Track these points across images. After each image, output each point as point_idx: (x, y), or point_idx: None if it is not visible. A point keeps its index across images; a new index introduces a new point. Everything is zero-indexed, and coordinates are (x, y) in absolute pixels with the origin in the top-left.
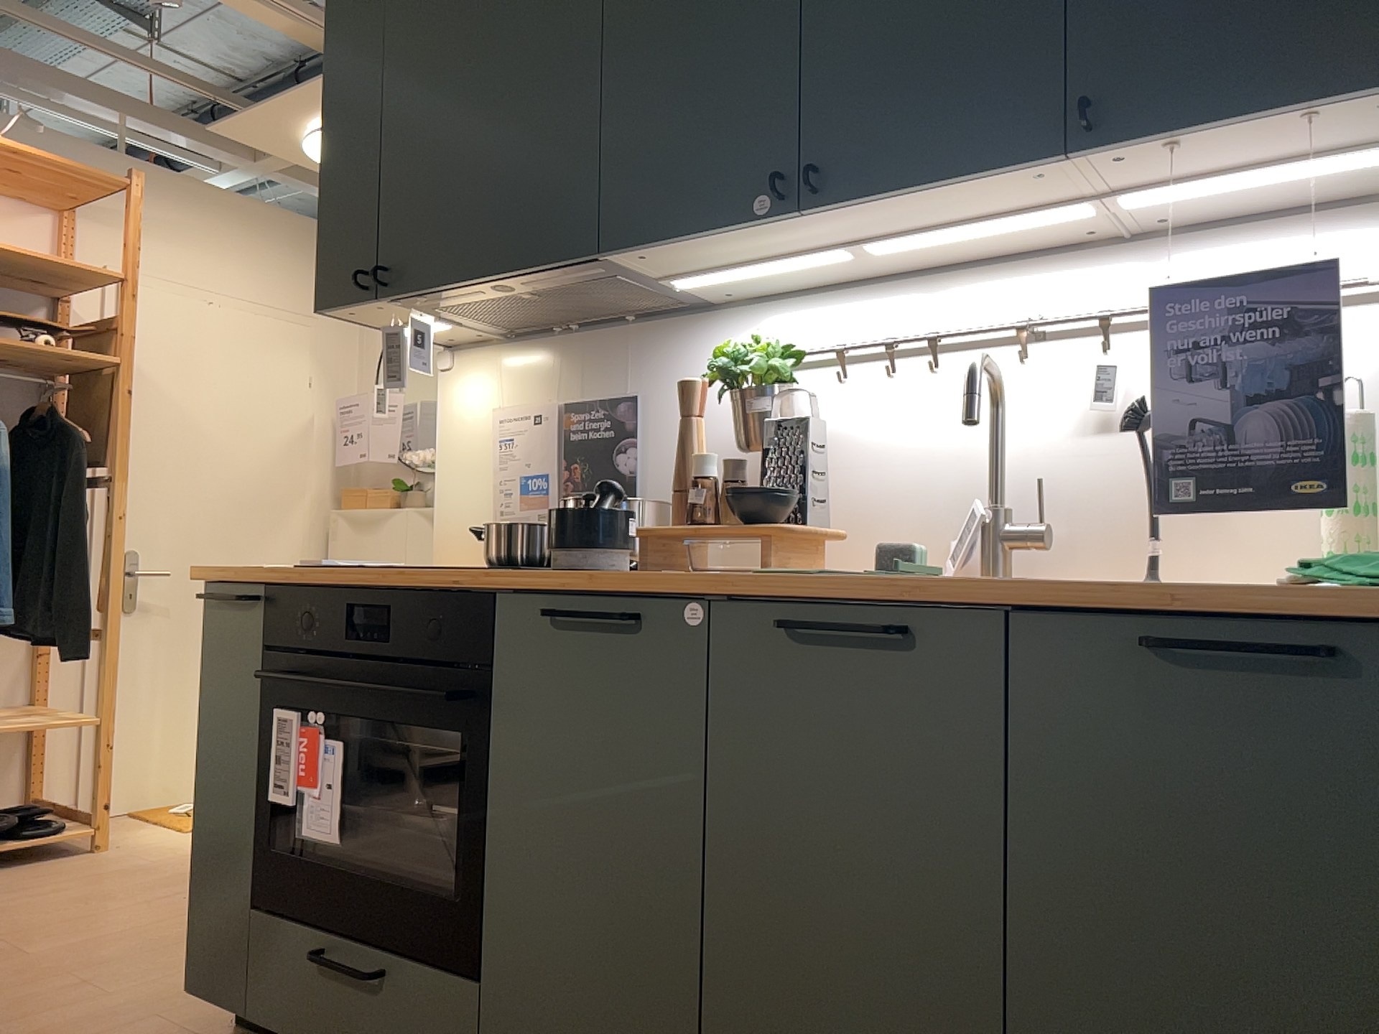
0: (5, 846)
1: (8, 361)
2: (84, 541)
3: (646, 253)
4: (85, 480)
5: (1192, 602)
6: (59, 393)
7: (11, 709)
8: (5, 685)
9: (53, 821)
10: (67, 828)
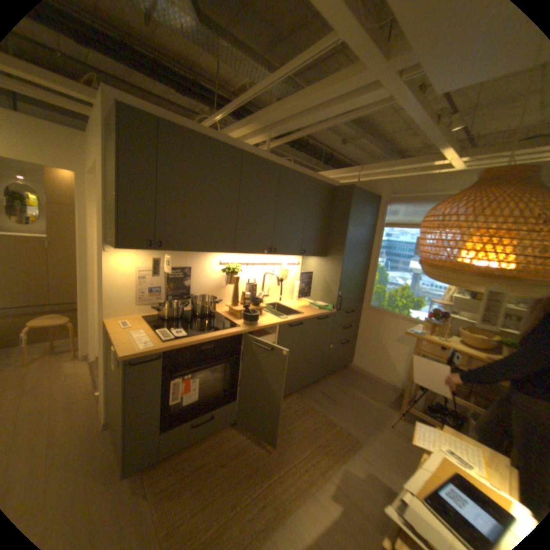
0: None
1: None
2: None
3: (237, 253)
4: None
5: (321, 315)
6: None
7: None
8: None
9: None
10: None
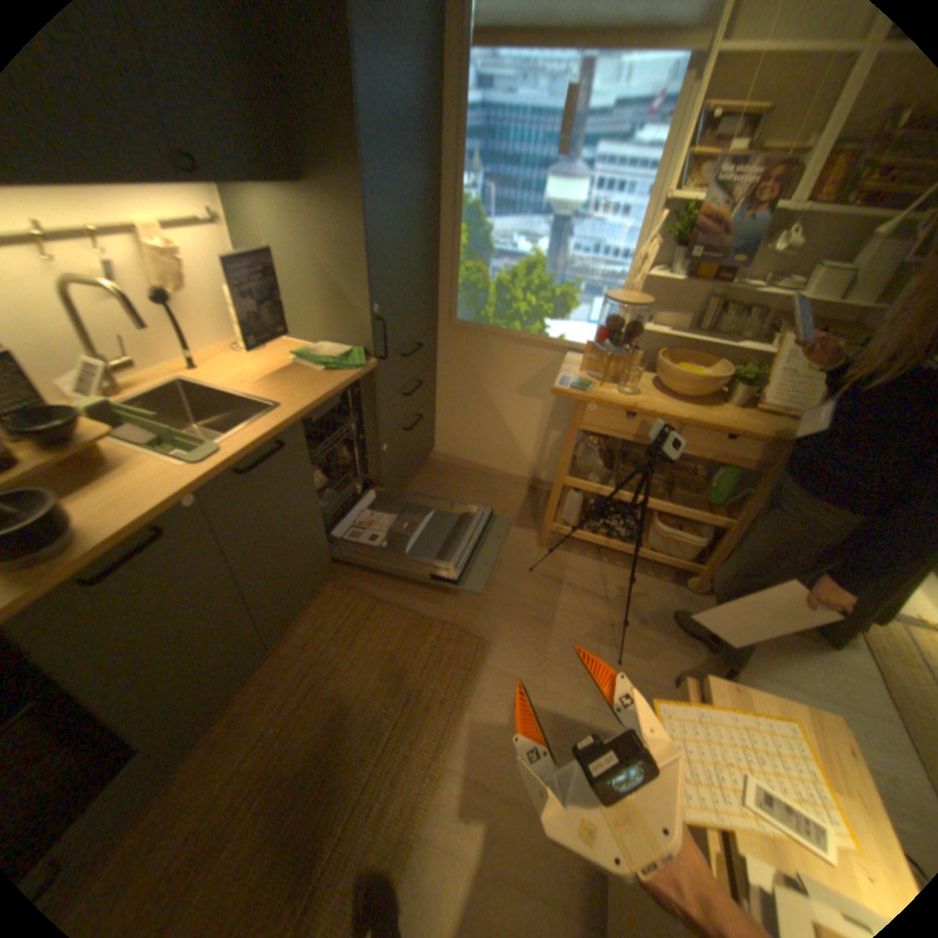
0: None
1: None
2: None
3: None
4: None
5: (337, 391)
6: None
7: None
8: None
9: None
10: None
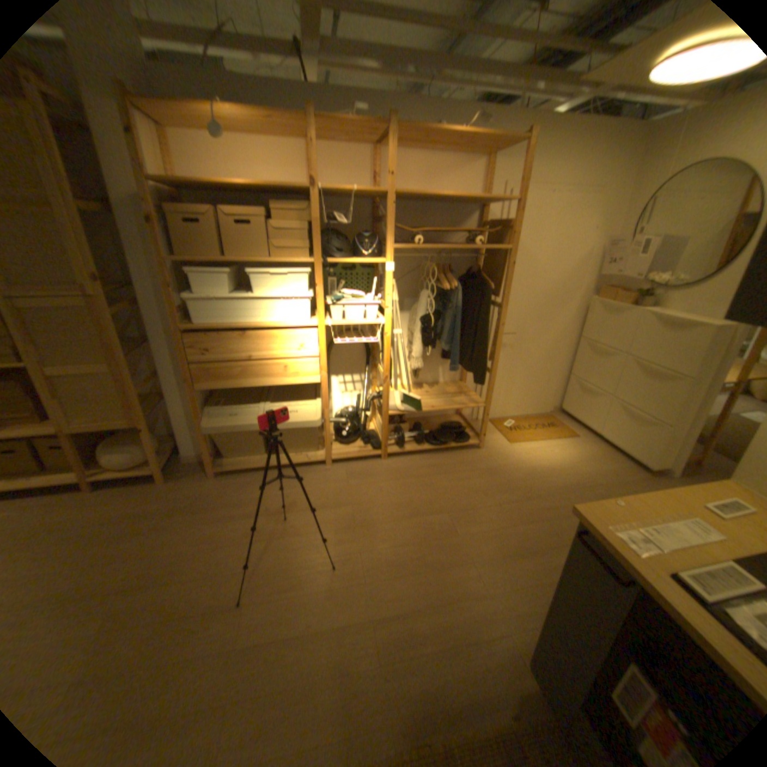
0: (452, 447)
1: (461, 248)
2: (486, 337)
3: None
4: (489, 309)
5: None
6: (479, 255)
7: (454, 386)
8: (453, 375)
9: (466, 434)
10: (471, 439)
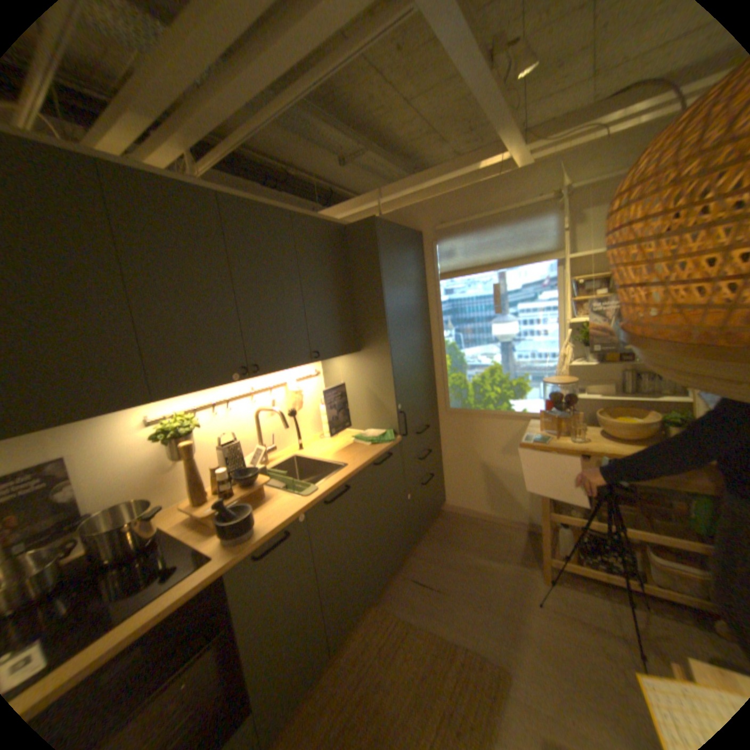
0: None
1: None
2: None
3: (167, 397)
4: None
5: (378, 455)
6: None
7: None
8: None
9: None
10: None
